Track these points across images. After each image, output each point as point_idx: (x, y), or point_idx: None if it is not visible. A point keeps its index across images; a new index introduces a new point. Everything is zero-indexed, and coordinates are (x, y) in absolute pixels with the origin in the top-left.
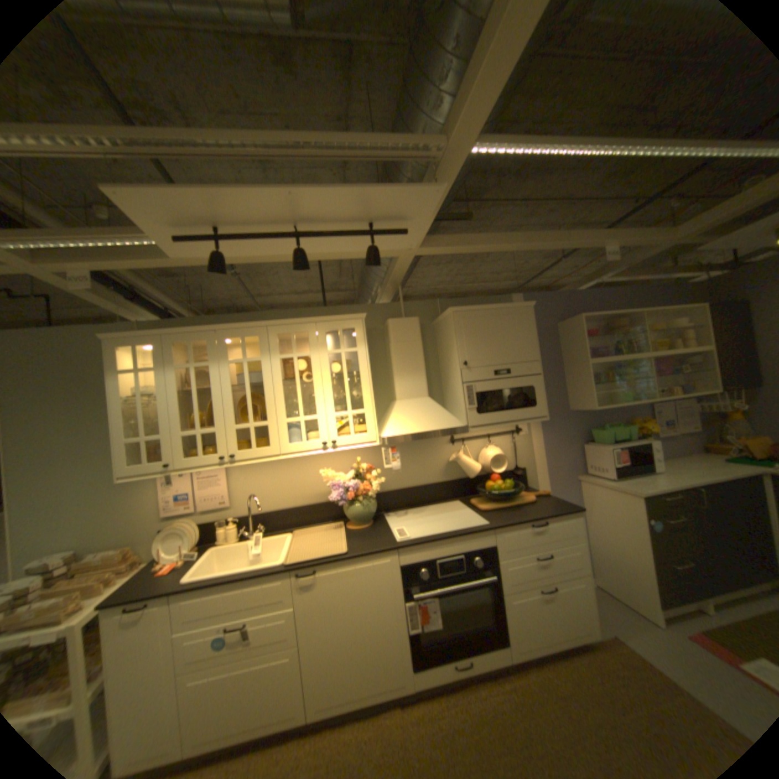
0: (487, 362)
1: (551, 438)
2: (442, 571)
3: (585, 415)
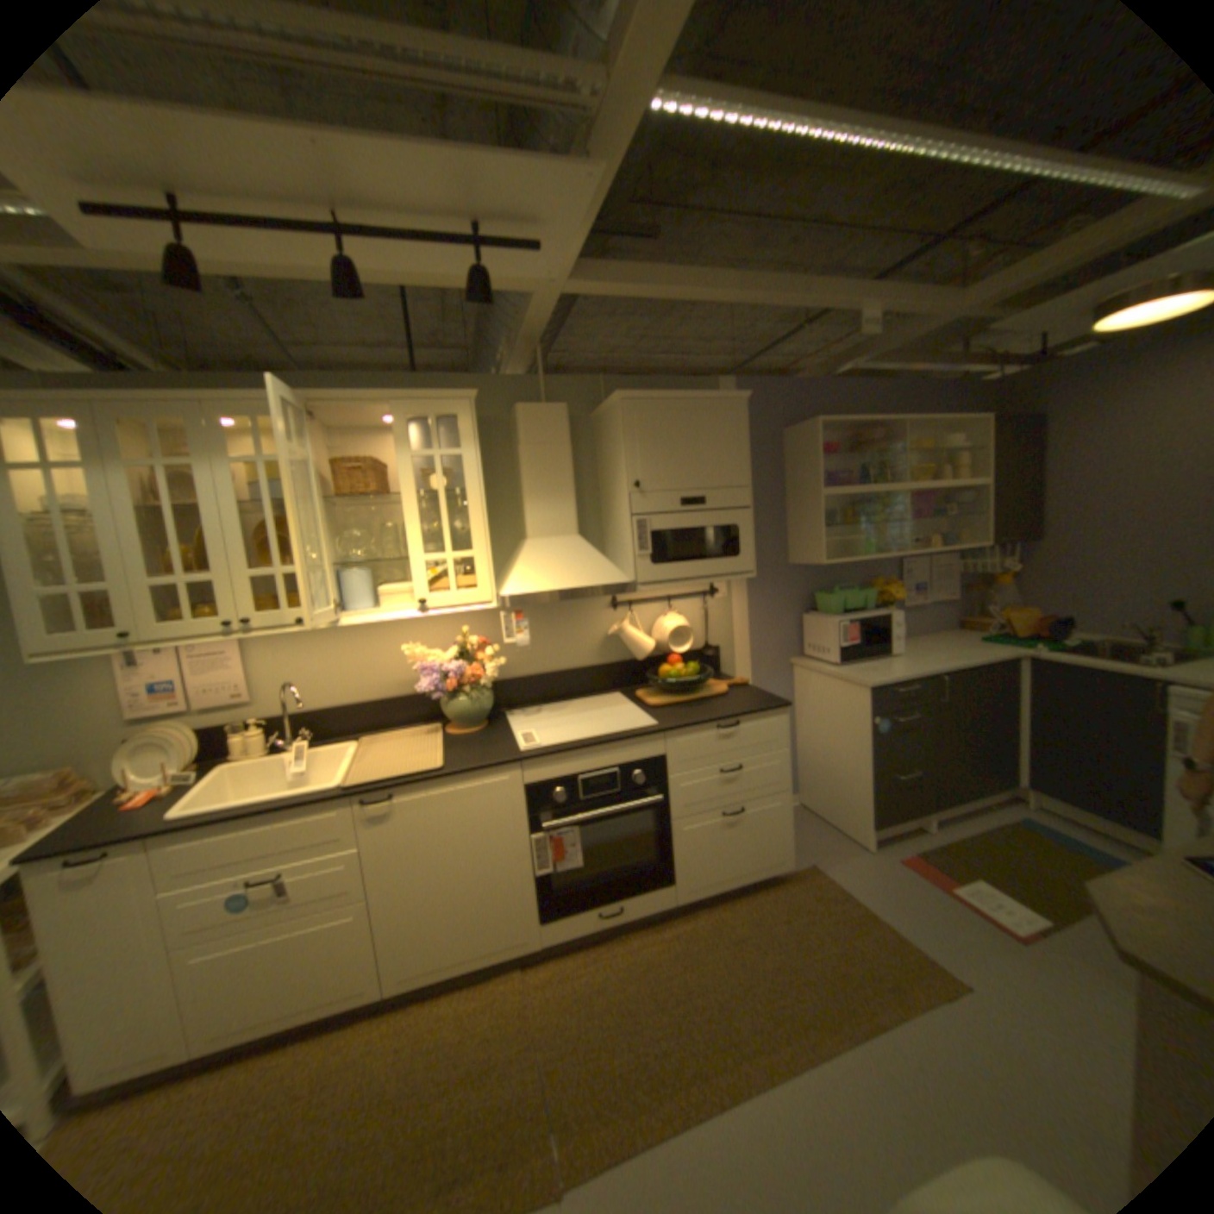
0: (672, 485)
1: (759, 604)
2: (587, 790)
3: (810, 572)
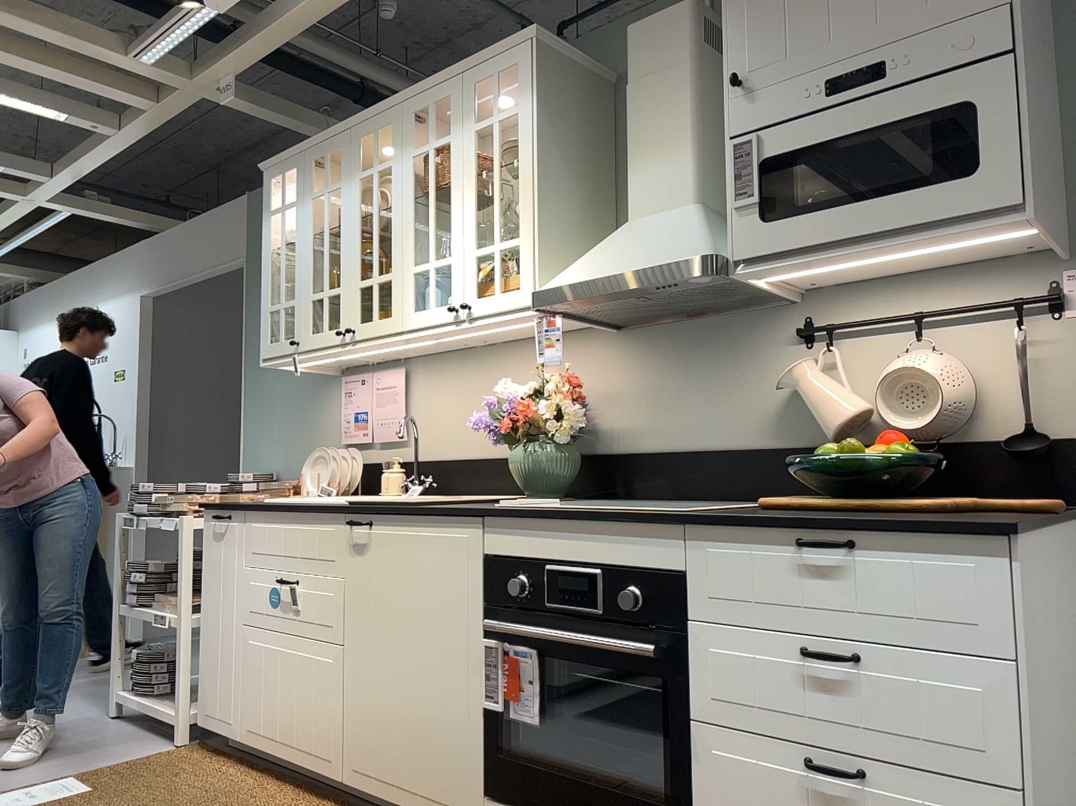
0: (805, 62)
1: None
2: (556, 593)
3: None
